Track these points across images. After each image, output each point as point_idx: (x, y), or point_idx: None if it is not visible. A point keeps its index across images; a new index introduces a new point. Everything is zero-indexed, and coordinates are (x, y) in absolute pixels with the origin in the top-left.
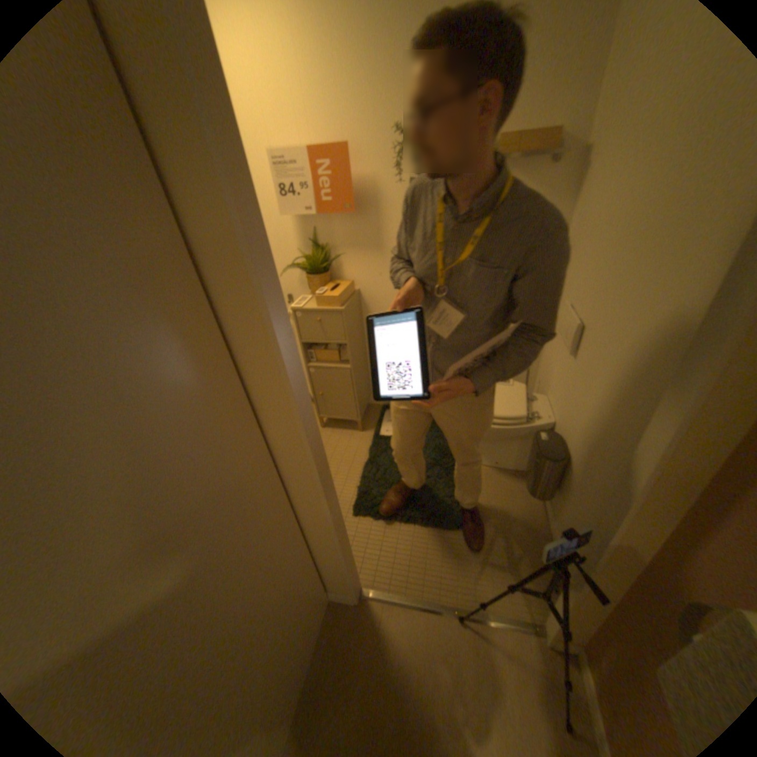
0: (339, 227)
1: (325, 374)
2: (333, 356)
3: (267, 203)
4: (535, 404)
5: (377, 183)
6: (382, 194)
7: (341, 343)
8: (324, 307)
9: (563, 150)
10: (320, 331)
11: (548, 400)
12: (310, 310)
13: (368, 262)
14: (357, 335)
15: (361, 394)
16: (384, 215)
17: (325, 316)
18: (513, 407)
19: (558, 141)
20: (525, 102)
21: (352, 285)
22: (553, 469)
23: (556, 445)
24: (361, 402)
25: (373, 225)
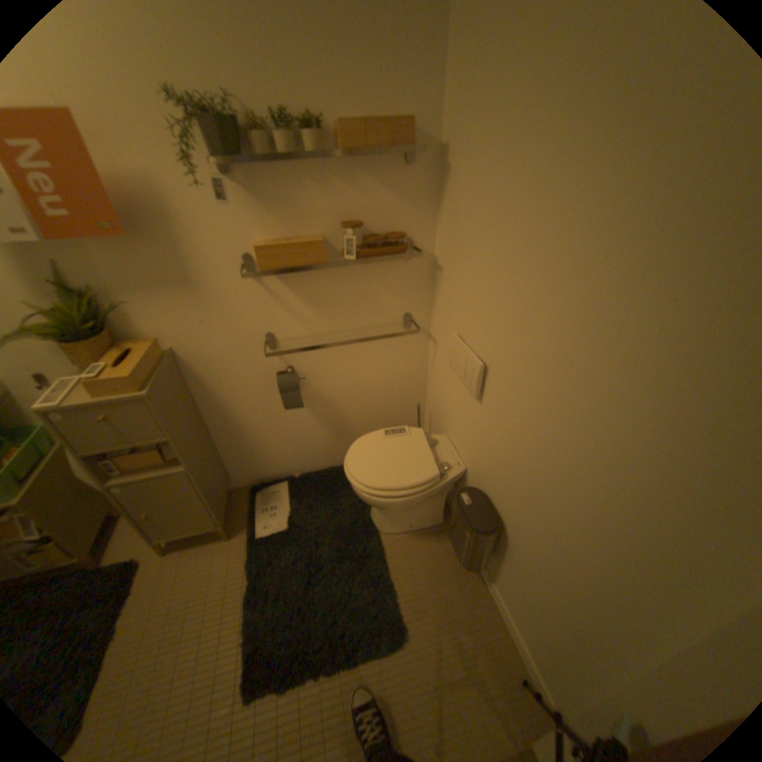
0: (102, 258)
1: (139, 489)
2: (148, 459)
3: None
4: (438, 450)
5: (154, 185)
6: (169, 202)
7: (156, 442)
8: (102, 396)
9: (417, 148)
10: (108, 434)
11: (449, 440)
12: (74, 406)
13: (173, 307)
14: (183, 417)
15: (211, 494)
16: (181, 235)
17: (110, 409)
18: (419, 465)
19: (412, 136)
20: (359, 78)
21: (152, 347)
22: (487, 541)
23: (482, 508)
24: (214, 506)
25: (167, 252)
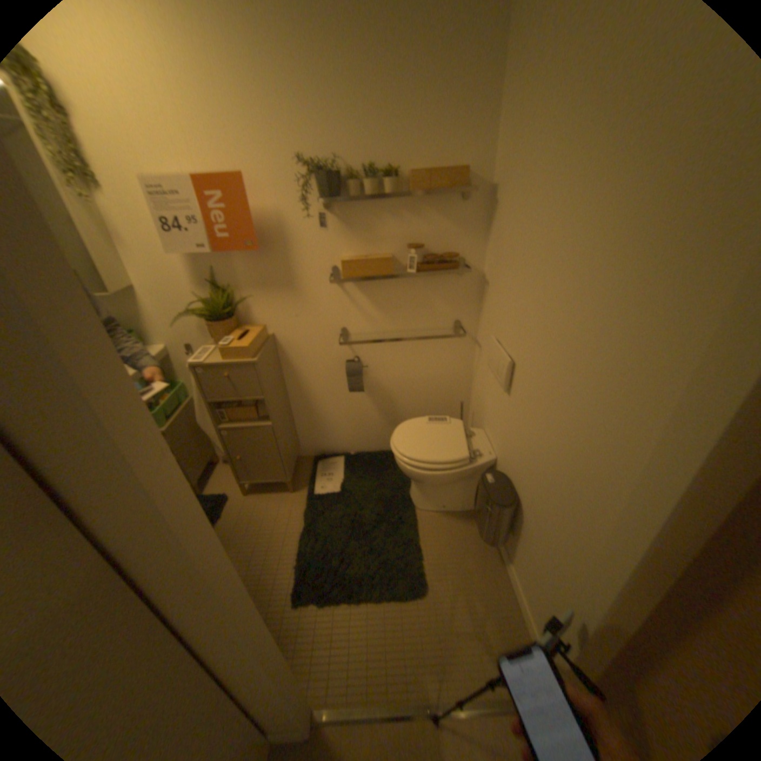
0: (240, 265)
1: (239, 434)
2: (248, 412)
3: (143, 238)
4: (473, 440)
5: (280, 217)
6: (288, 229)
7: (256, 398)
8: (229, 359)
9: (471, 188)
10: (227, 387)
11: (485, 433)
12: (212, 363)
13: (279, 303)
14: (275, 385)
15: (286, 451)
16: (292, 251)
17: (232, 369)
18: (453, 447)
19: (466, 180)
20: (429, 140)
21: (262, 330)
22: (503, 514)
23: (503, 486)
24: (287, 460)
25: (281, 263)
